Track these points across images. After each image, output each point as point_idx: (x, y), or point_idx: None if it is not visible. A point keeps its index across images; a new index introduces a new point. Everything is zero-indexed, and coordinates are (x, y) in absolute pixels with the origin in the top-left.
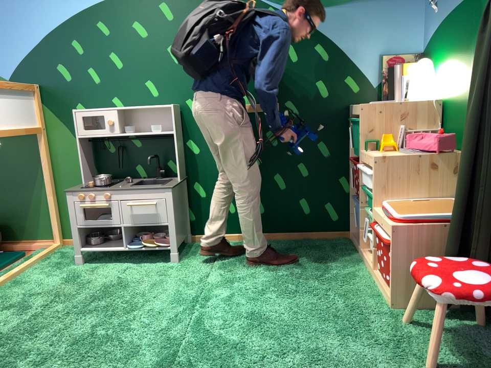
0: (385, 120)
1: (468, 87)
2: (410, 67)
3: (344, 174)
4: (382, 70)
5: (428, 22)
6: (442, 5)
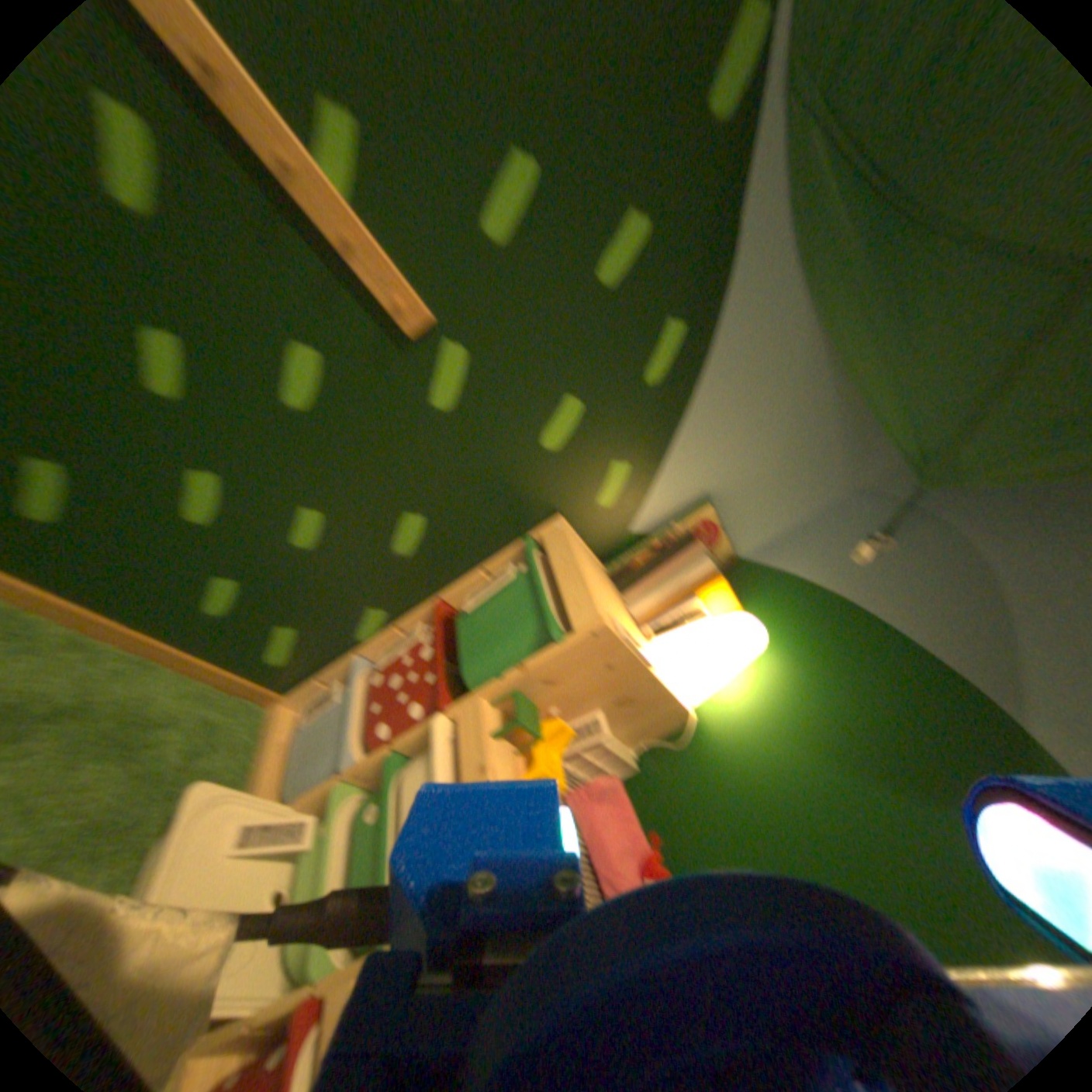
0: (597, 687)
1: (785, 830)
2: (723, 595)
3: (397, 610)
4: (681, 527)
5: (815, 545)
6: (891, 584)
